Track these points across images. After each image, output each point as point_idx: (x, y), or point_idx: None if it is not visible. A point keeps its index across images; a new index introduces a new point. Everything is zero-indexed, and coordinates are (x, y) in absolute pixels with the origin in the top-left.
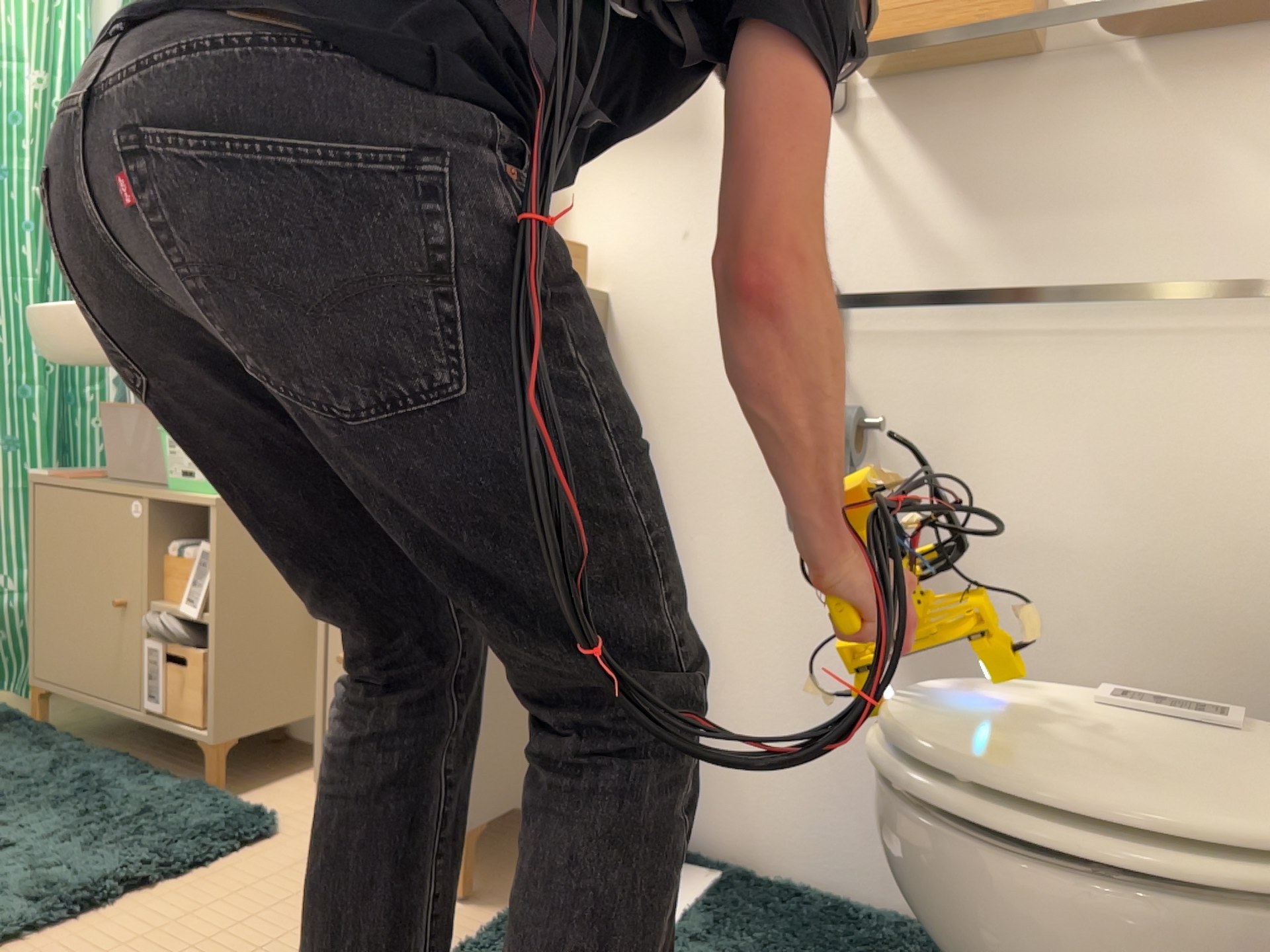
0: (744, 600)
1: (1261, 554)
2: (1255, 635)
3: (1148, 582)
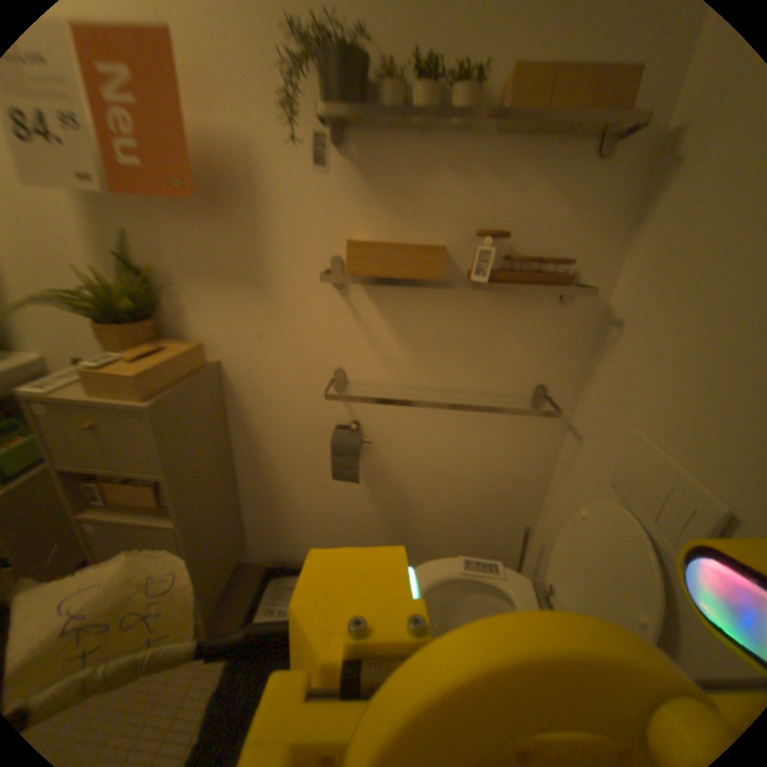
0: (311, 489)
1: (504, 474)
2: (499, 497)
3: (467, 482)
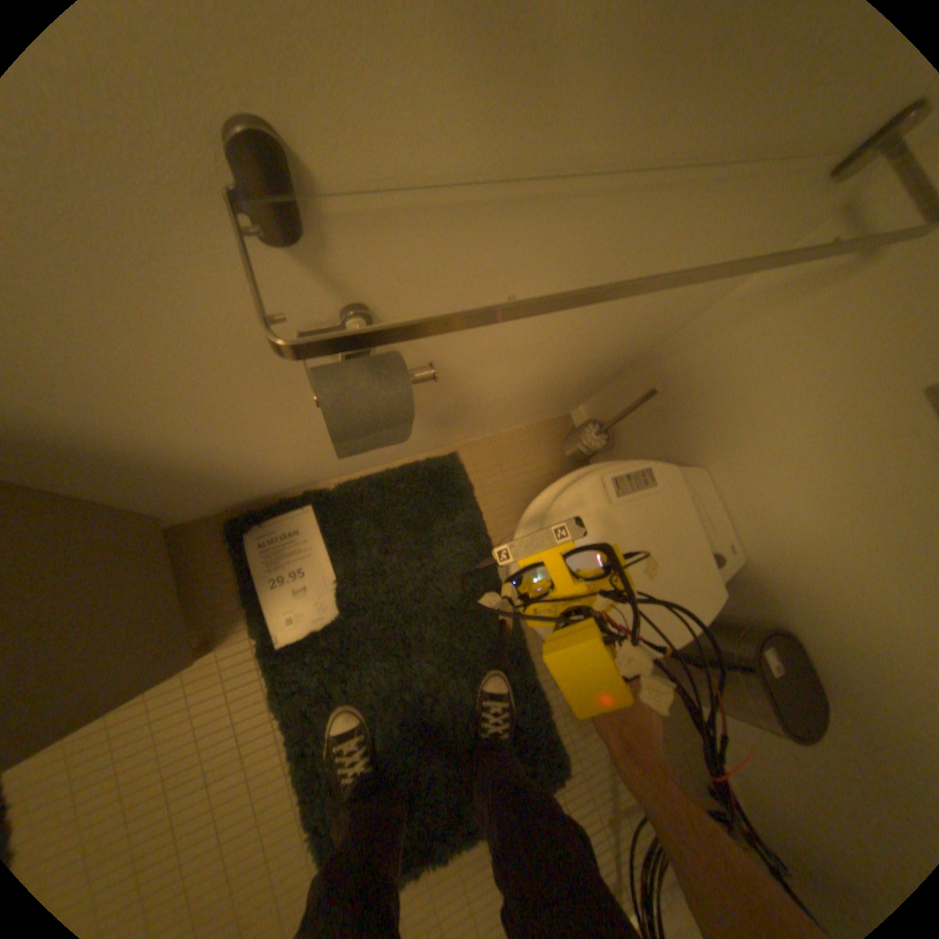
0: (260, 440)
1: (653, 313)
2: (619, 343)
3: (581, 341)
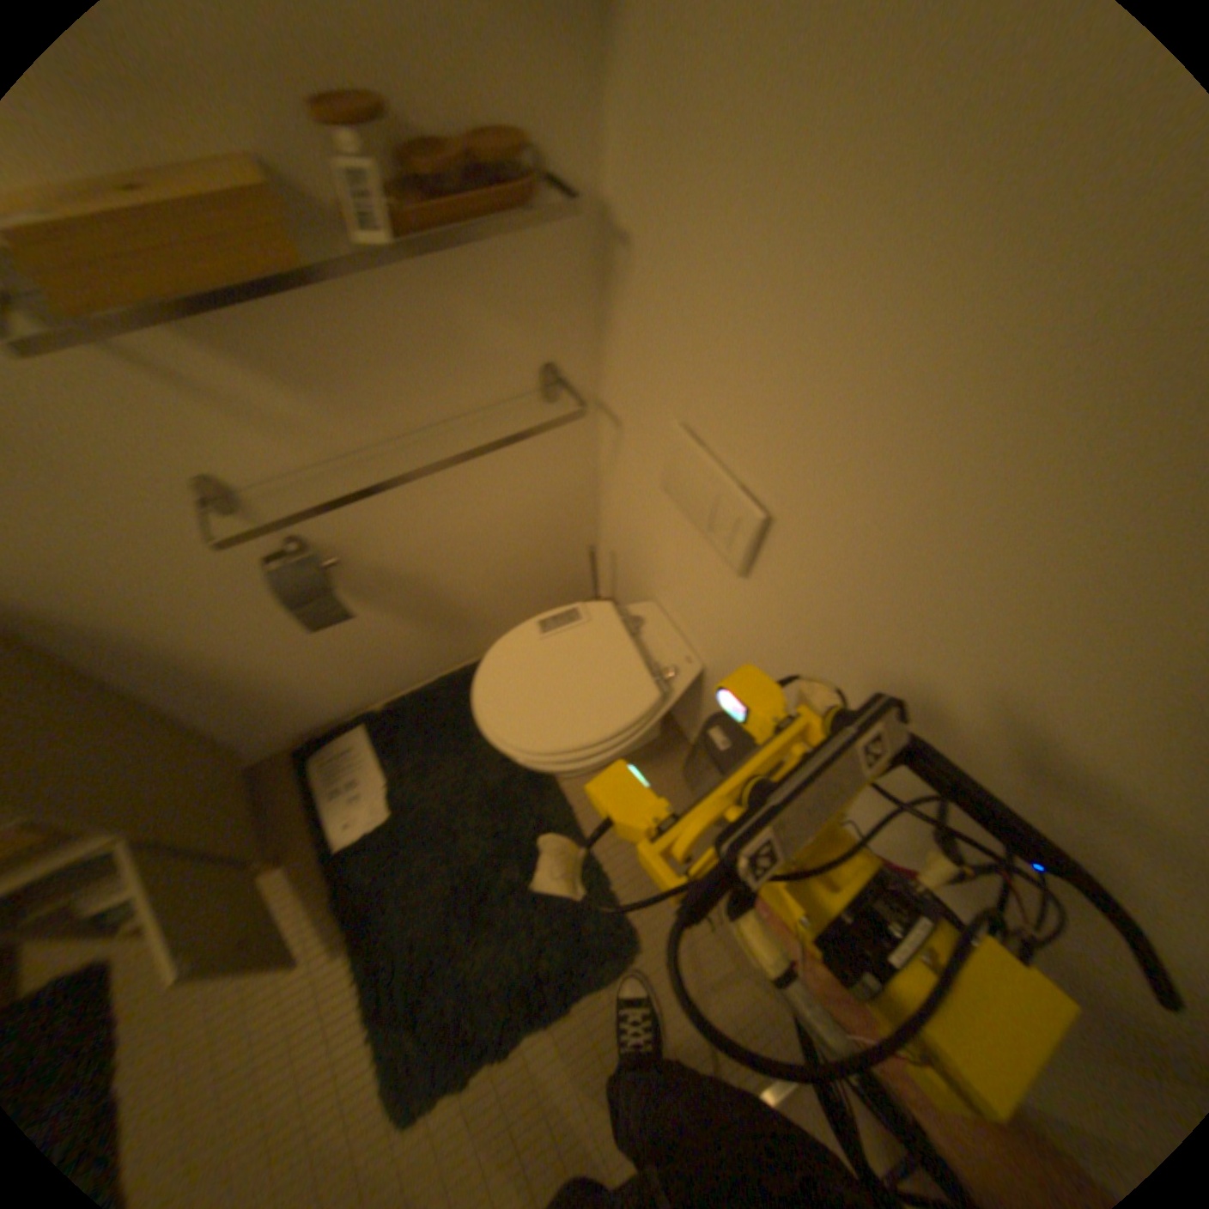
0: (278, 653)
1: (536, 500)
2: (540, 527)
3: (494, 532)
